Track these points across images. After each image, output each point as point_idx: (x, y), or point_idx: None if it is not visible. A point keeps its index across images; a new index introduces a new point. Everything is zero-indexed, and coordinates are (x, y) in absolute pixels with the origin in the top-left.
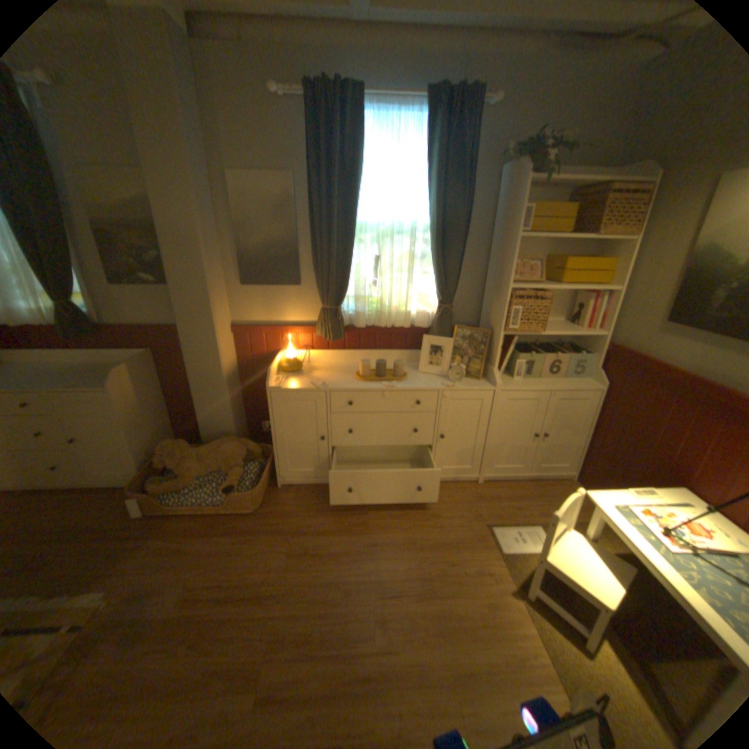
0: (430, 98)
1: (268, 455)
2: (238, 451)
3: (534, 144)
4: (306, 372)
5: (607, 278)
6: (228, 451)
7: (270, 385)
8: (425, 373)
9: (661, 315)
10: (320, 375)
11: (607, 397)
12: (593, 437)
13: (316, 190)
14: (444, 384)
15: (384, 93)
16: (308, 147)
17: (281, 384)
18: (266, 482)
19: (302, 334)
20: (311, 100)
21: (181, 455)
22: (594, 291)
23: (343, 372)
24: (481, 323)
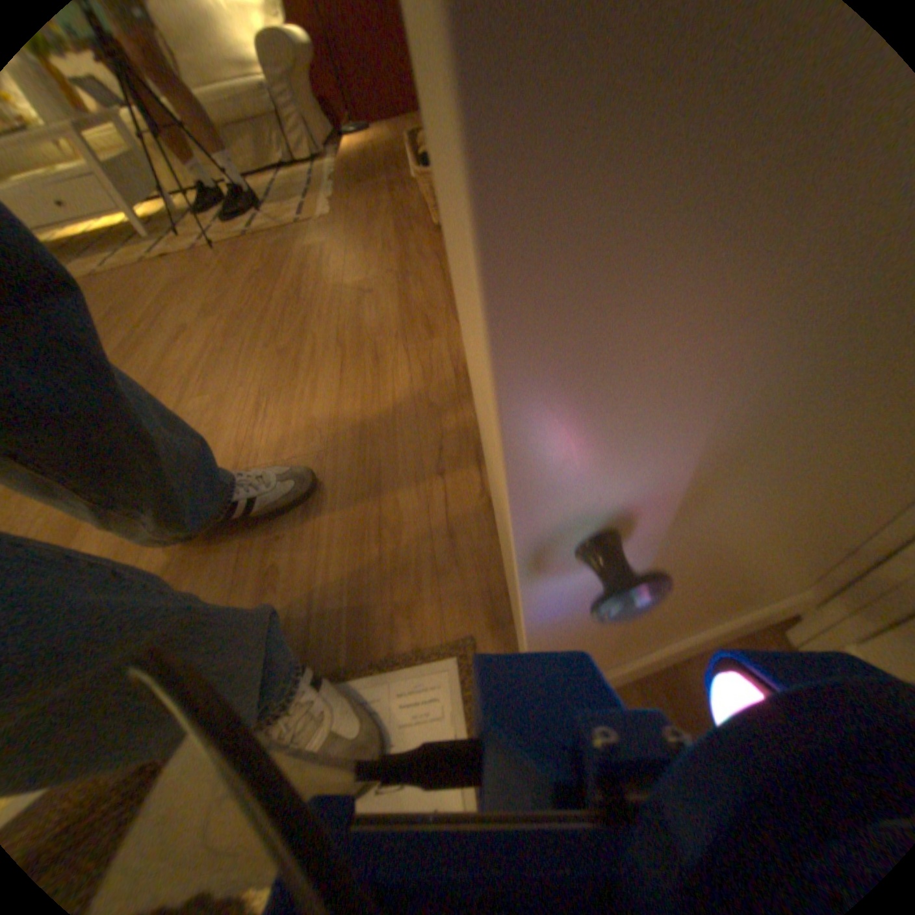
0: None
1: None
2: None
3: None
4: None
5: None
6: None
7: None
8: None
9: None
10: None
11: None
12: None
13: None
14: None
15: None
16: None
17: None
18: None
19: None
20: None
21: None
22: None
23: None
24: None
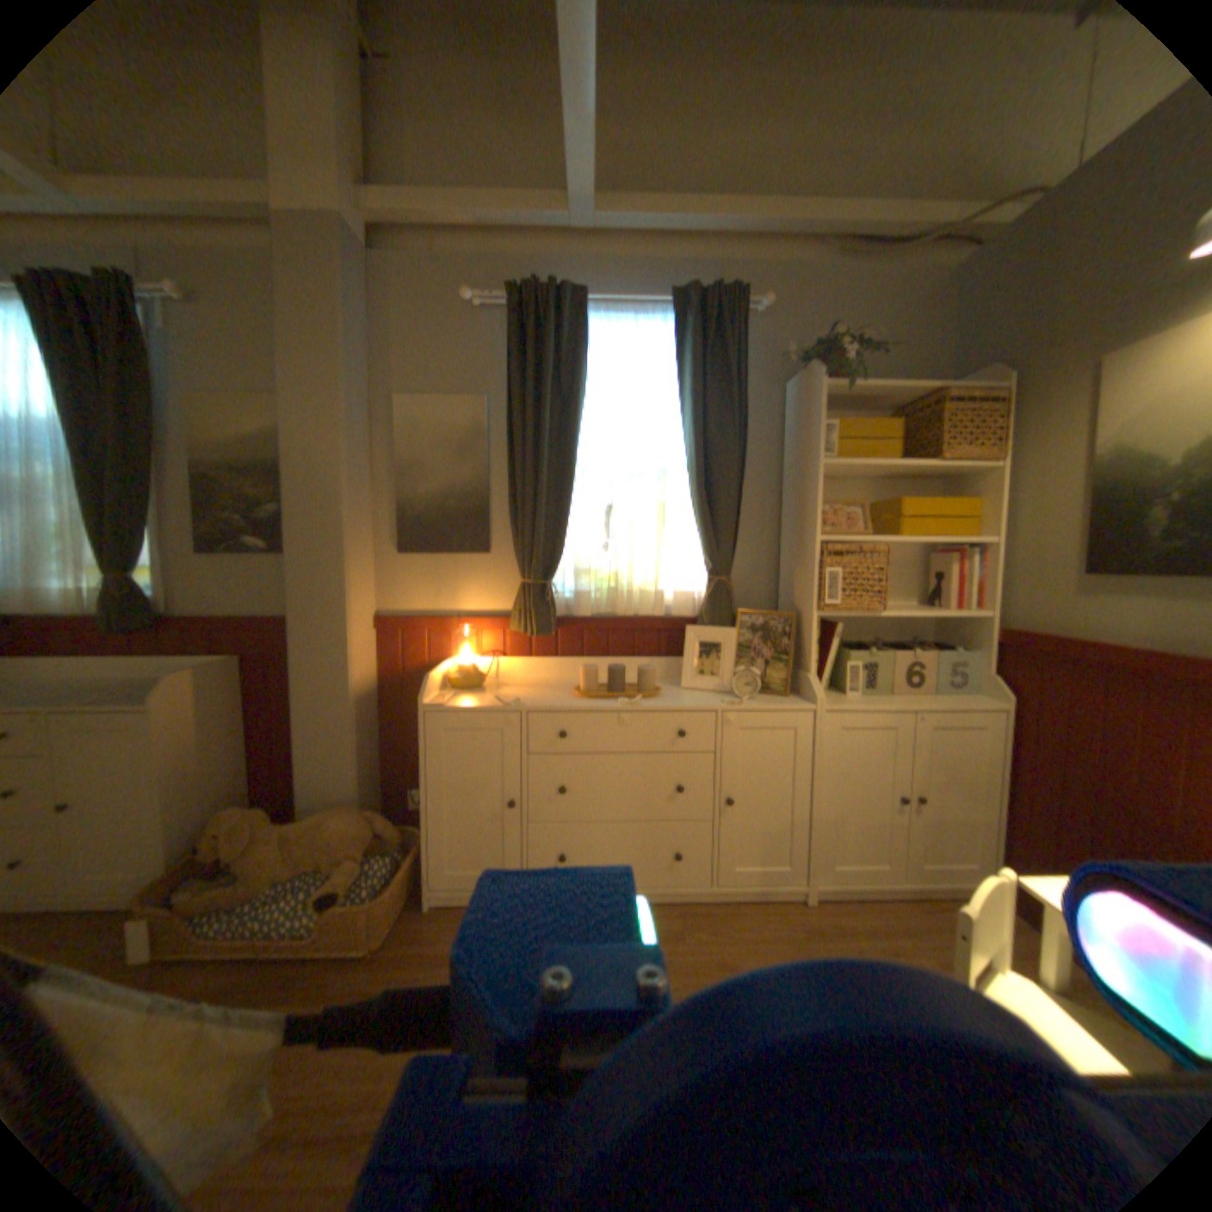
0: (677, 305)
1: (413, 848)
2: (357, 831)
3: (825, 349)
4: (490, 689)
5: (971, 529)
6: (339, 830)
7: (428, 704)
8: (693, 690)
9: (1073, 568)
10: (515, 692)
11: (1018, 723)
12: (1013, 804)
13: (520, 417)
14: (726, 700)
15: (615, 301)
16: (510, 363)
17: (445, 700)
18: (402, 898)
19: (489, 629)
20: (518, 312)
21: (252, 835)
22: (955, 551)
23: (554, 688)
24: (781, 609)
